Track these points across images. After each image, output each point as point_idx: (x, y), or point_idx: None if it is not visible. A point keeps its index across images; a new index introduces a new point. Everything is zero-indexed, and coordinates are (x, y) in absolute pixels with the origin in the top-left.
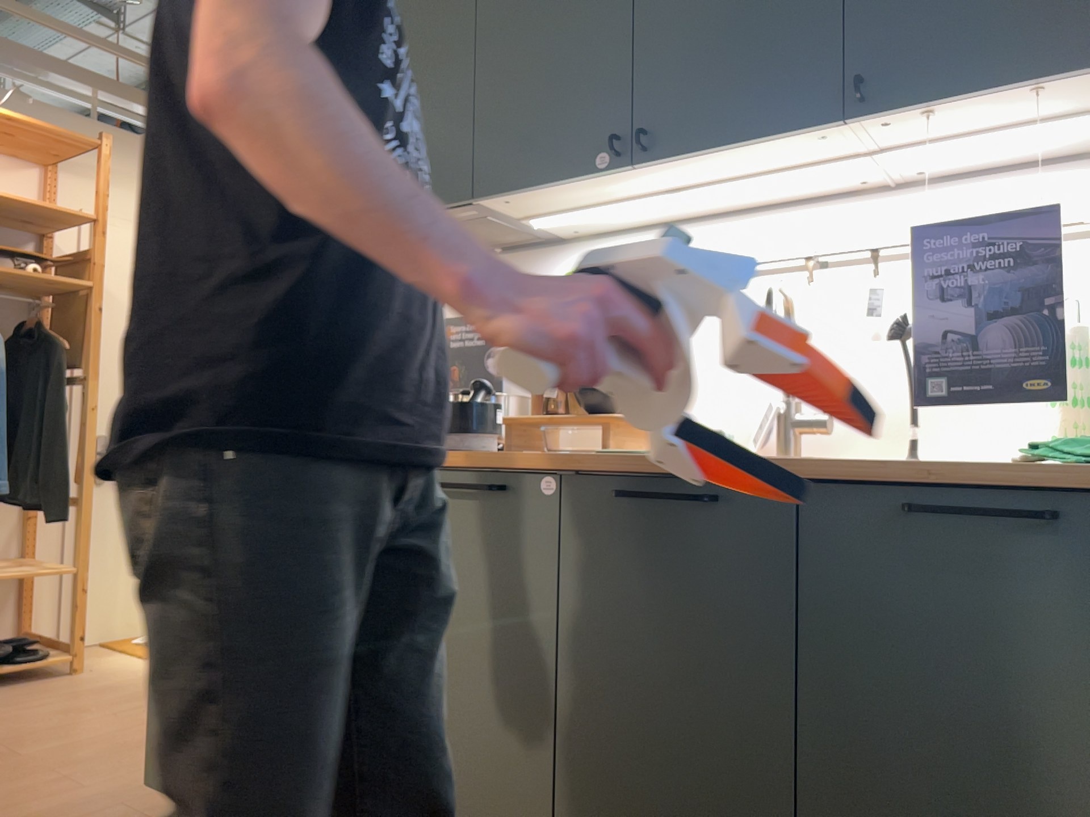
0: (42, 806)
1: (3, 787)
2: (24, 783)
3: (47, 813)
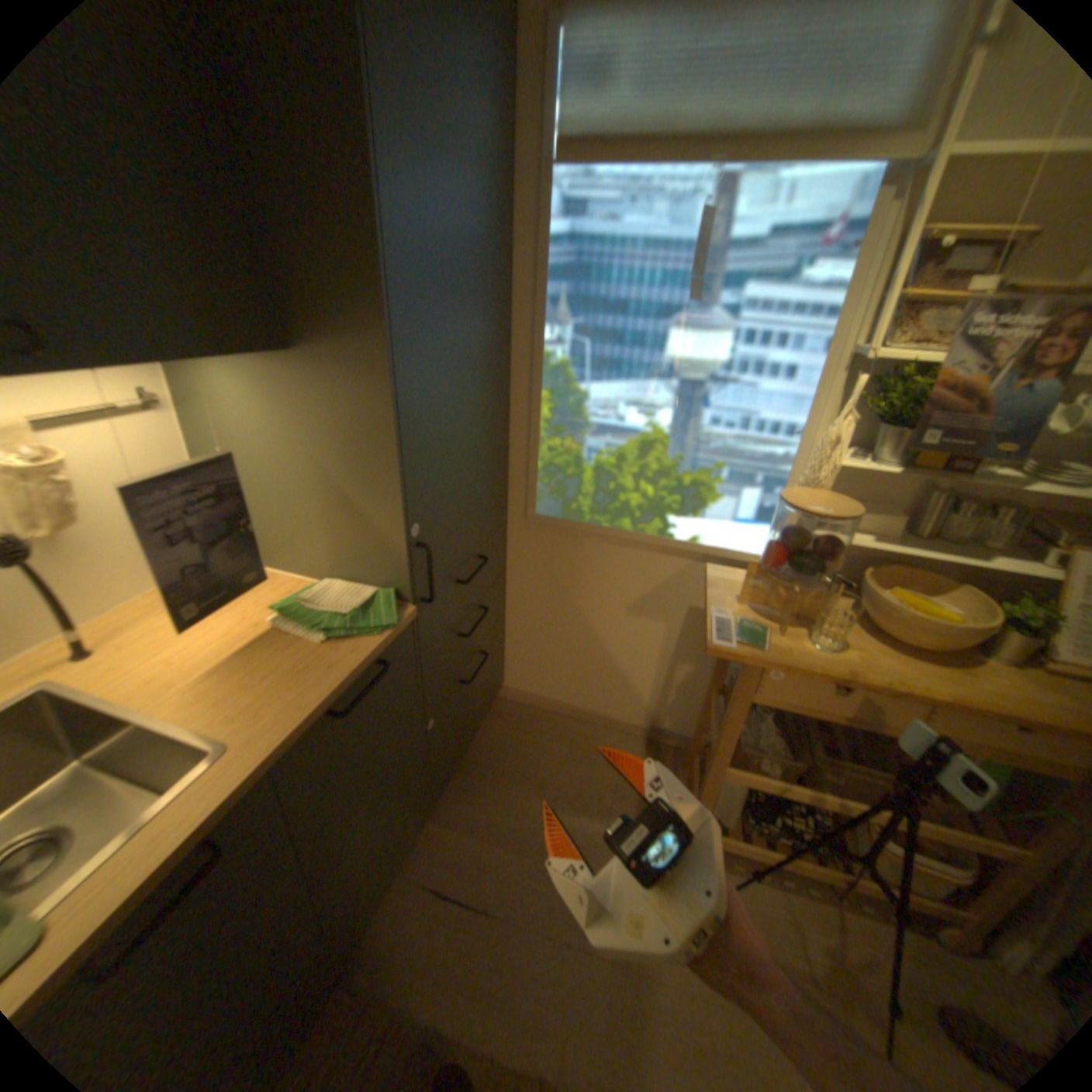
0: None
1: None
2: None
3: None
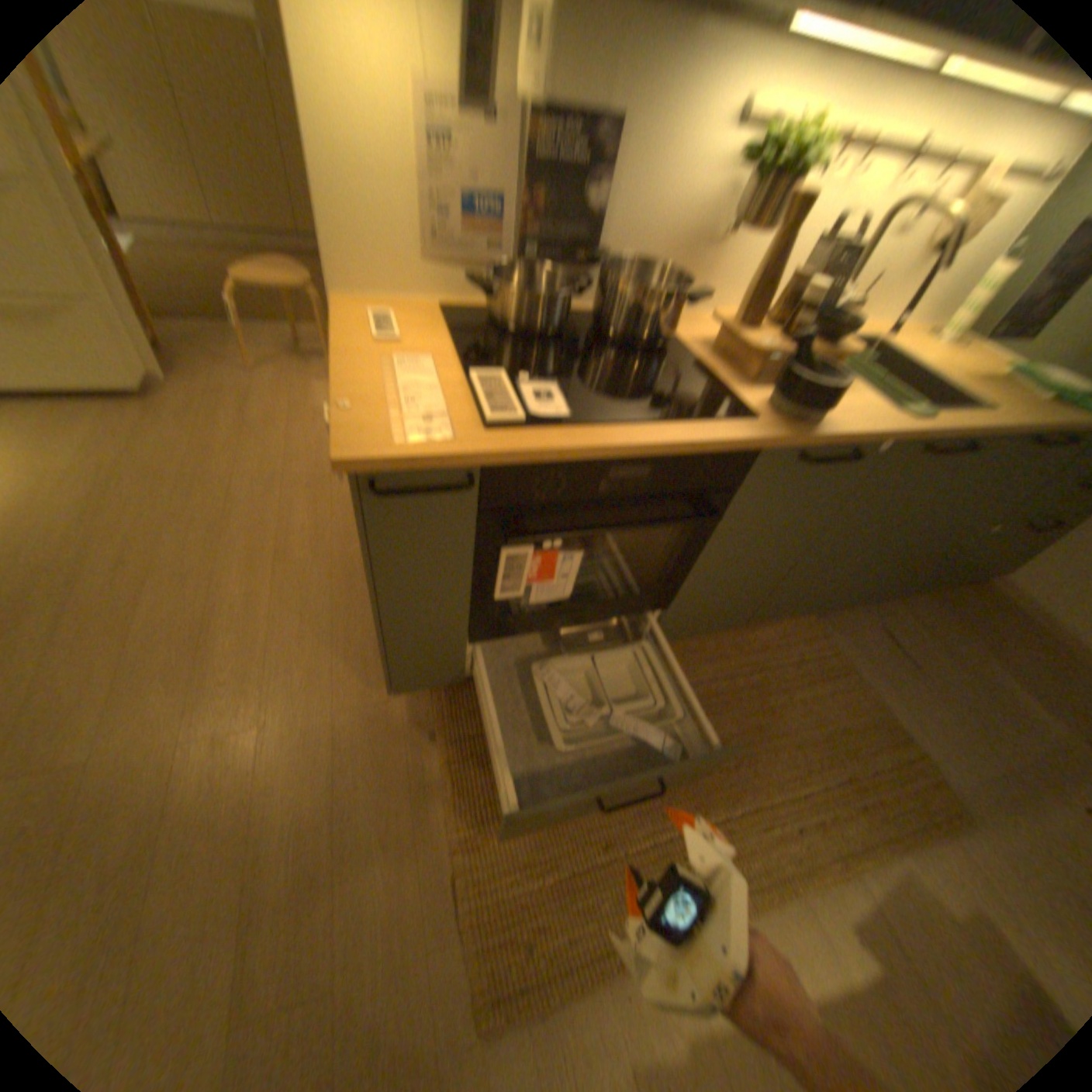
0: (267, 766)
1: (172, 790)
2: (181, 769)
3: (287, 765)
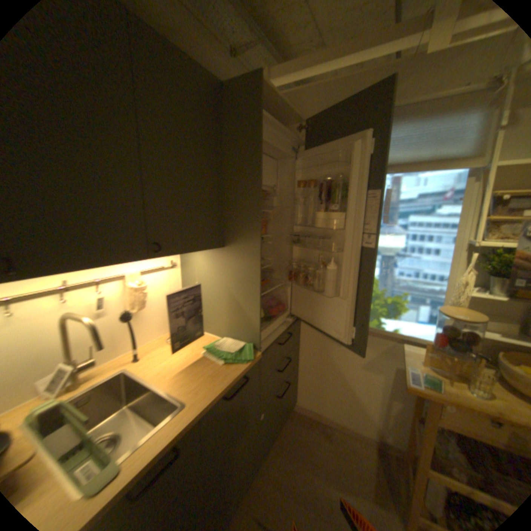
0: None
1: None
2: None
3: None
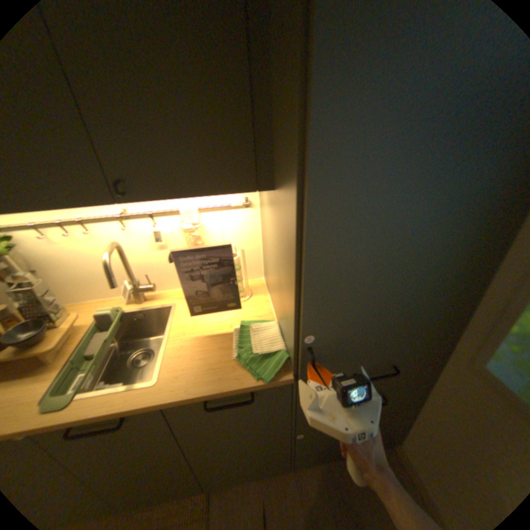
0: None
1: None
2: None
3: None
